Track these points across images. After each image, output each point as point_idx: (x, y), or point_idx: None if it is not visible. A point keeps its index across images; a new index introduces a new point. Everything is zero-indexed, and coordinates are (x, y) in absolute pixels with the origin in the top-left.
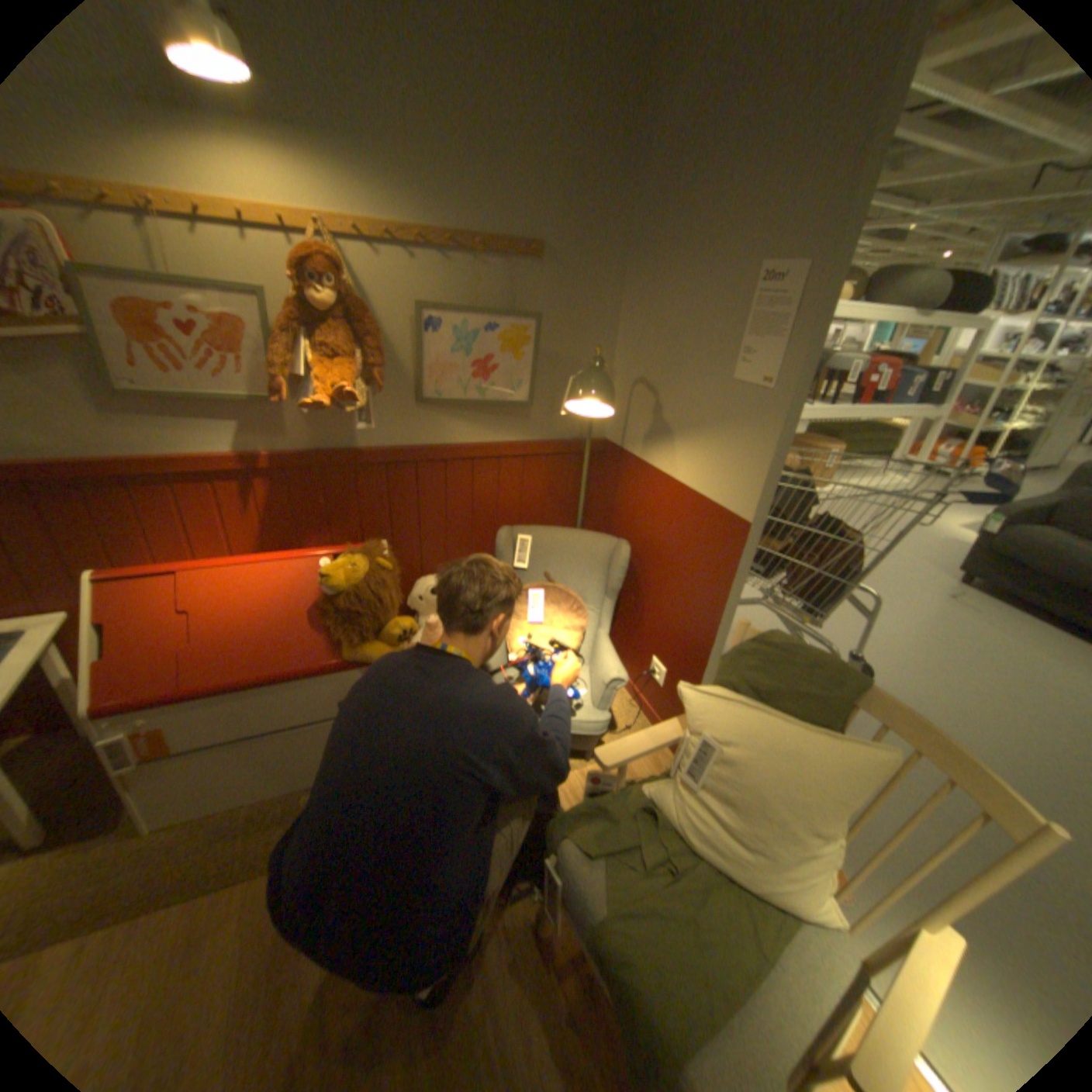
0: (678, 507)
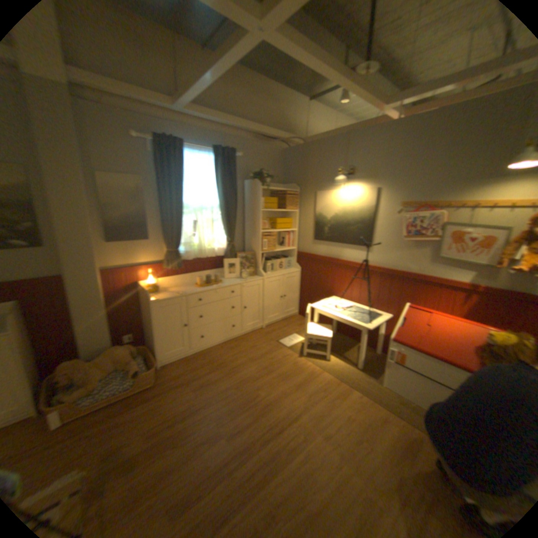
0: None
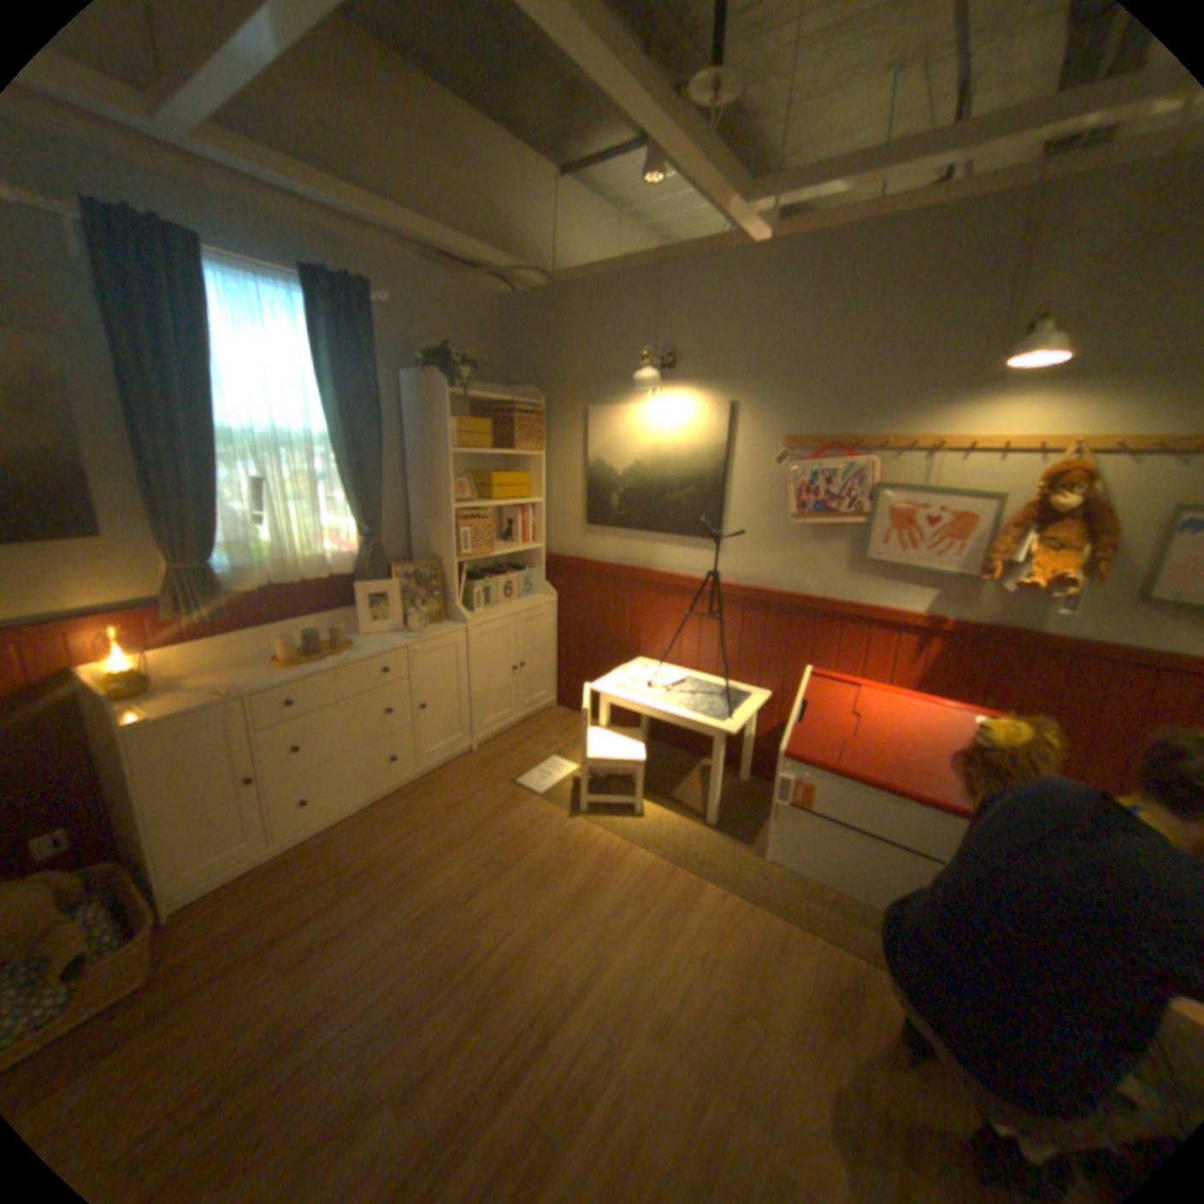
0: None
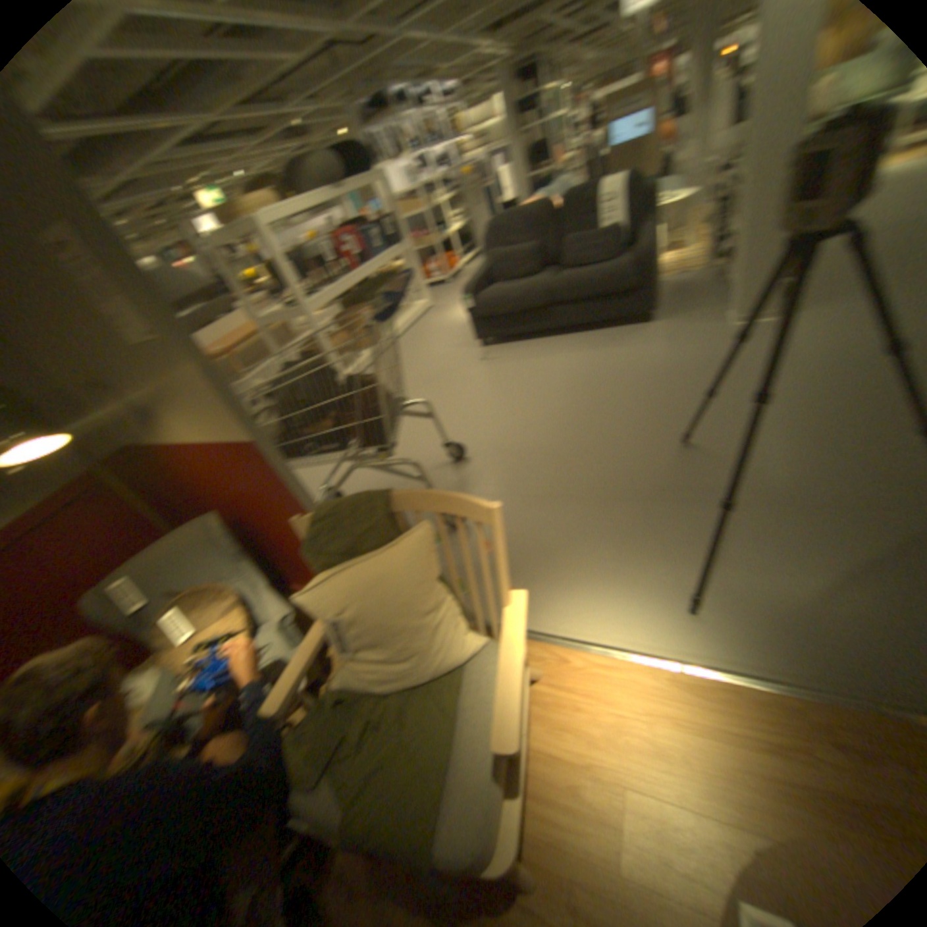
0: (205, 464)
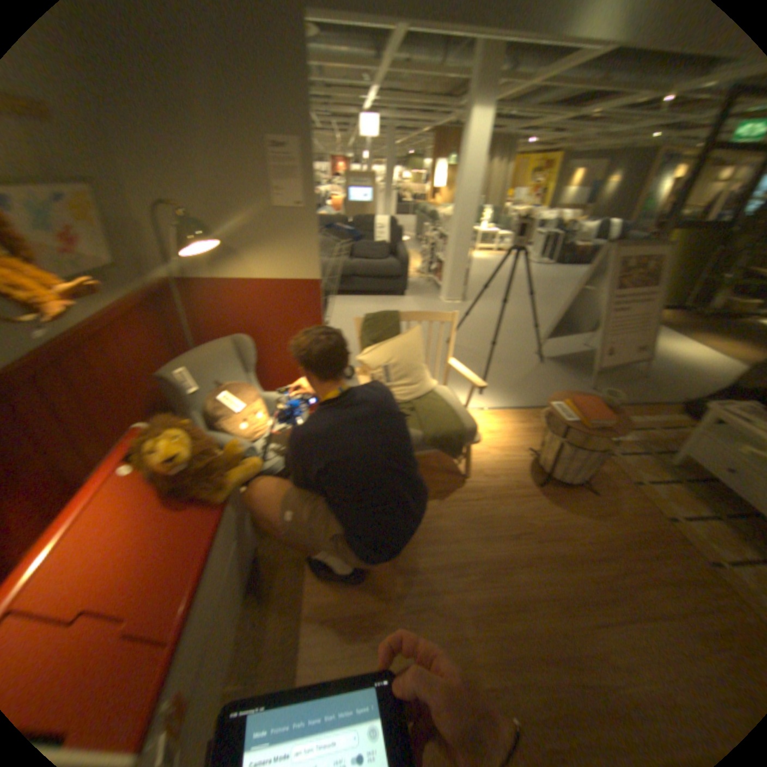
0: (266, 293)
